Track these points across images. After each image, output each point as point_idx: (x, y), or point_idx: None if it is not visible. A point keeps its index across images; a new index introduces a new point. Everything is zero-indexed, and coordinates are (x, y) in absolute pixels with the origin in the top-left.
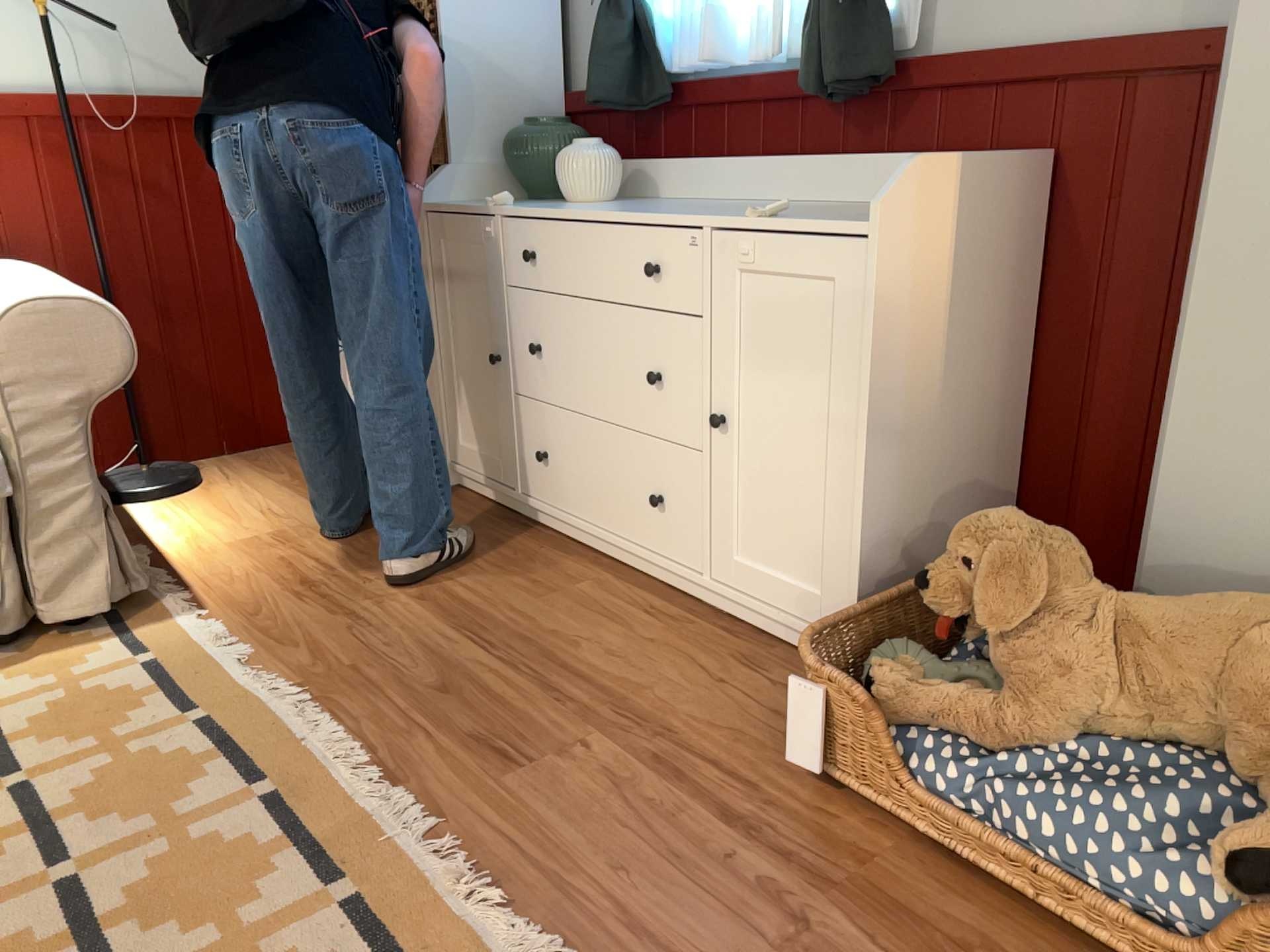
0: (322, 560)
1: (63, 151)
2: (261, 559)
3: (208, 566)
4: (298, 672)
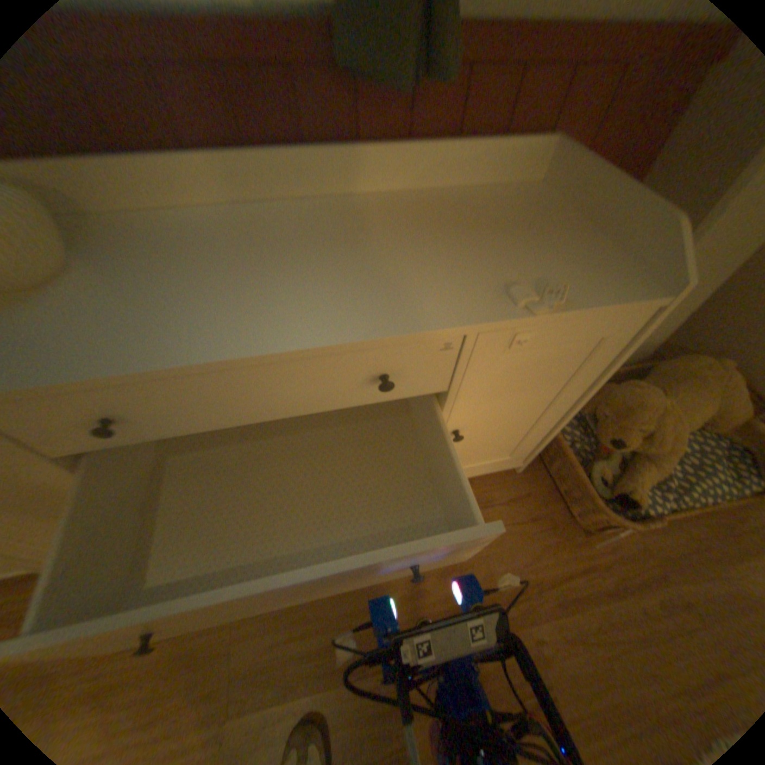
0: None
1: None
2: None
3: None
4: None
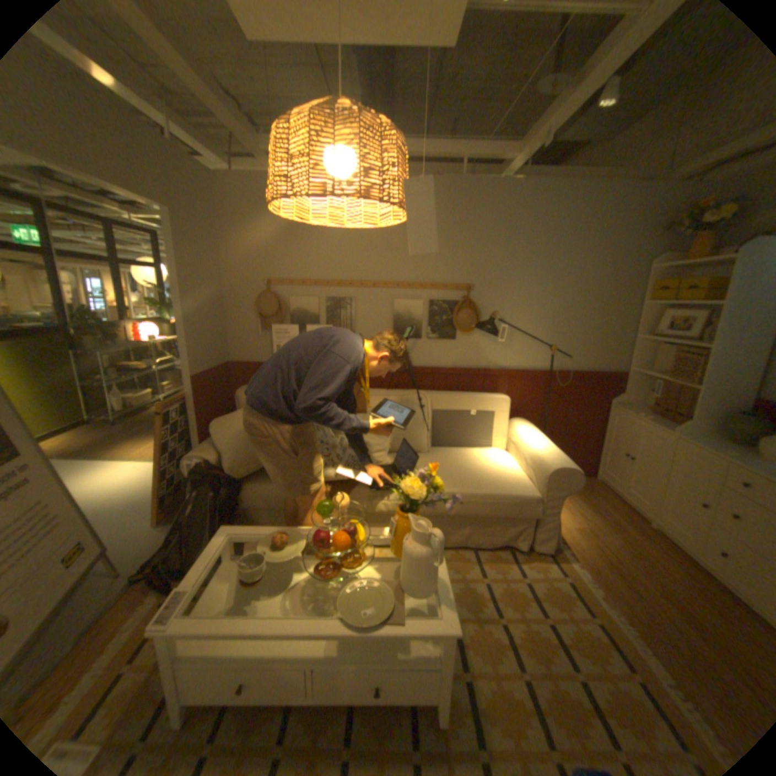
0: (614, 554)
1: (539, 384)
2: (590, 544)
3: (572, 539)
4: (627, 617)
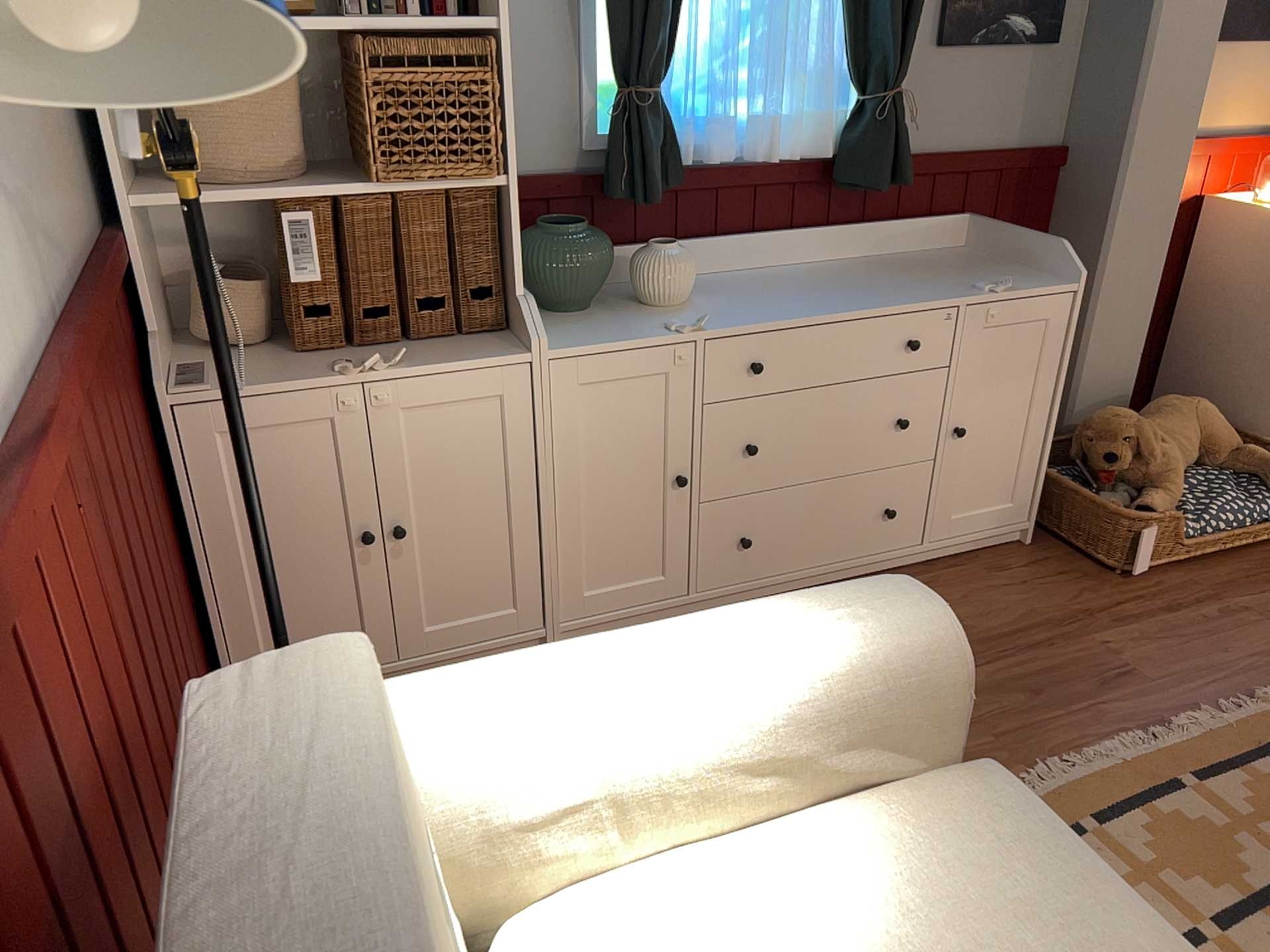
0: None
1: (66, 475)
2: None
3: None
4: None
